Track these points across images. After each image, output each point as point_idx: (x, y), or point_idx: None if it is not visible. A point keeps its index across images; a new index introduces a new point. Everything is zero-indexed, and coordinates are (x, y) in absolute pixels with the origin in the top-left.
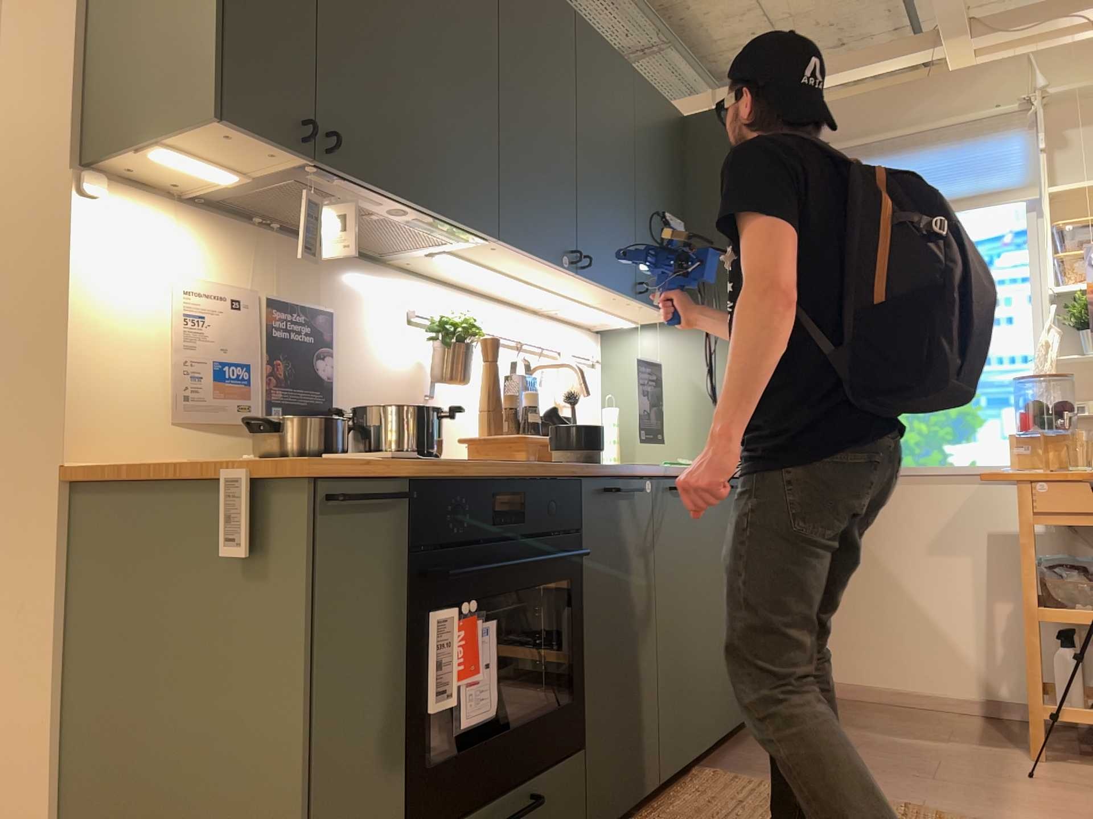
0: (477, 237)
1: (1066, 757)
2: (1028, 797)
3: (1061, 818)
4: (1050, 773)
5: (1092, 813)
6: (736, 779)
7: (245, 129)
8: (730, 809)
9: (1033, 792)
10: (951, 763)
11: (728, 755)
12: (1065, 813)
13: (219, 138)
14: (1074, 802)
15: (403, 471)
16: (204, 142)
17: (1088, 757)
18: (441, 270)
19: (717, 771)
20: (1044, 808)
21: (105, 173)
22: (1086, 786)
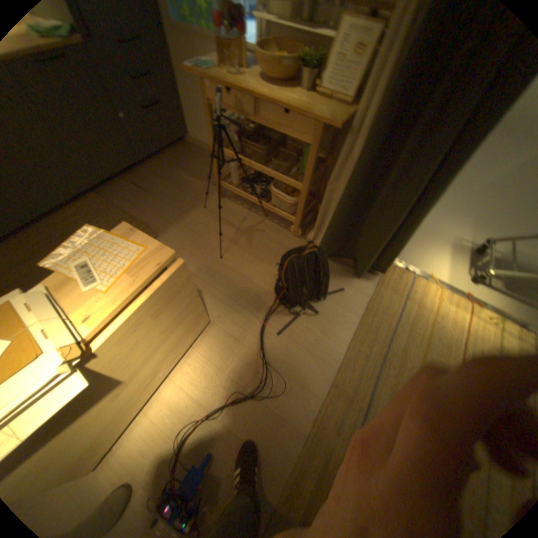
0: None
1: (231, 196)
2: (188, 220)
3: (184, 233)
4: (212, 206)
5: (198, 231)
6: (96, 202)
7: None
8: (76, 221)
9: (193, 217)
10: (186, 196)
11: (112, 184)
12: (189, 230)
13: None
14: (200, 224)
15: None
16: None
17: (239, 196)
18: None
19: (98, 194)
20: (186, 227)
21: None
22: (215, 215)
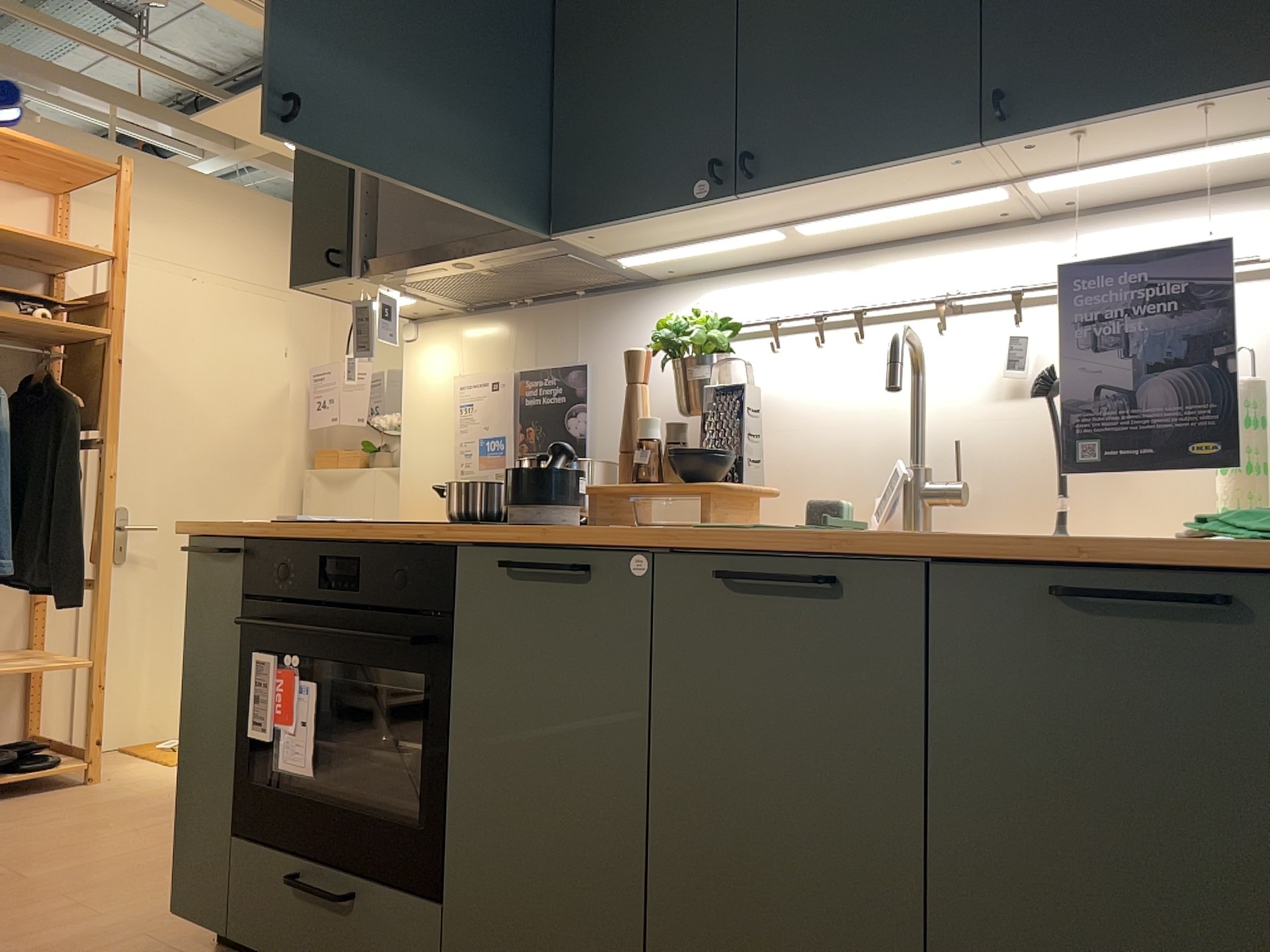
0: (560, 240)
1: None
2: None
3: None
4: None
5: None
6: None
7: (312, 283)
8: None
9: None
10: None
11: None
12: None
13: (329, 292)
14: None
15: (249, 531)
16: (341, 294)
17: None
18: (721, 258)
19: None
20: None
21: (421, 319)
22: None
